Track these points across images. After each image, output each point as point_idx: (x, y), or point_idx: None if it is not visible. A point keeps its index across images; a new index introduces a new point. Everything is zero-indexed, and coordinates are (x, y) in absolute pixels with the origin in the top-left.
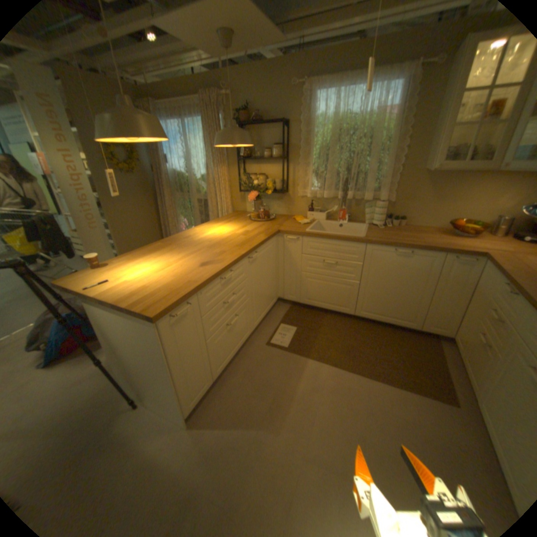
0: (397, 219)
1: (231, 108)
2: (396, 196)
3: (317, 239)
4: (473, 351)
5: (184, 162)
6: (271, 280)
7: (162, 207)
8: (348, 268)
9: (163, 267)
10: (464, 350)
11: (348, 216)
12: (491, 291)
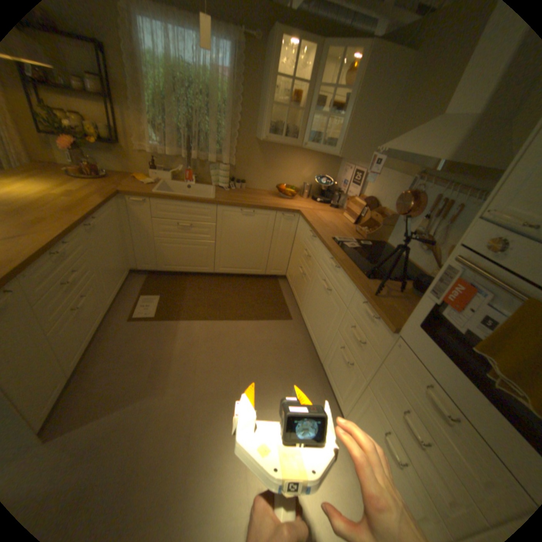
0: (239, 183)
1: None
2: (235, 161)
3: (168, 202)
4: (296, 281)
5: None
6: (119, 251)
7: None
8: (203, 229)
9: None
10: (291, 282)
11: (195, 178)
12: (302, 238)
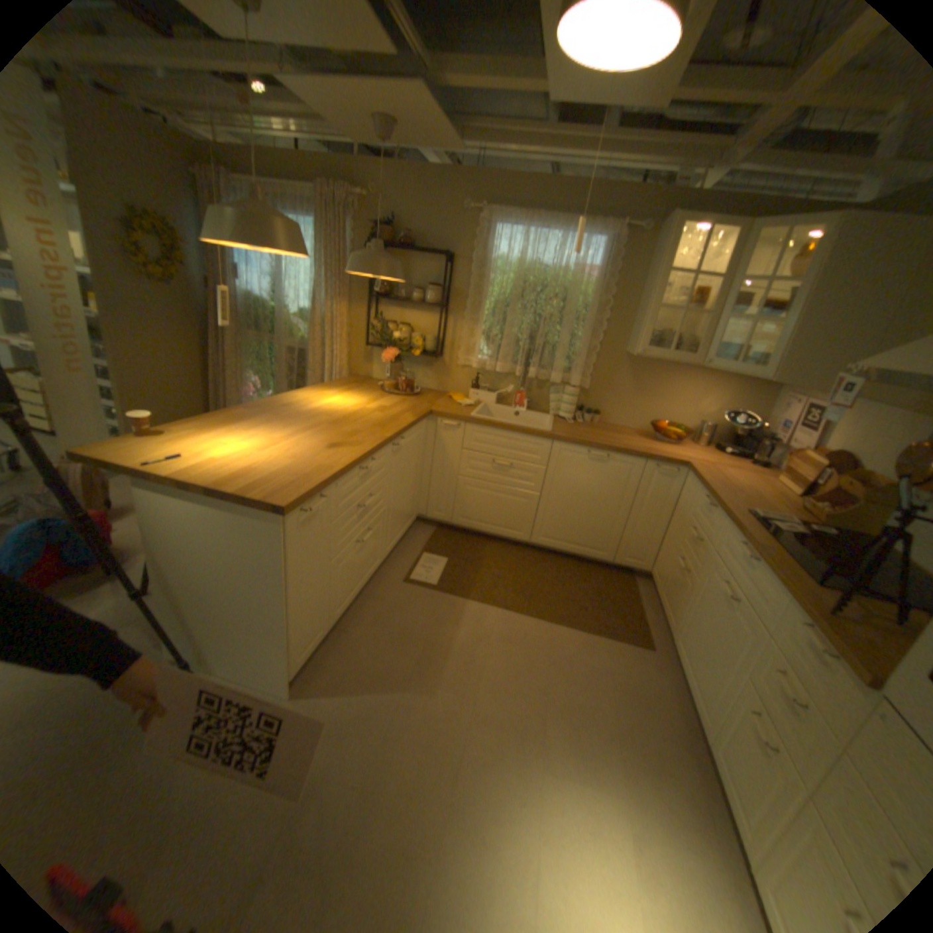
0: (589, 413)
1: (366, 218)
2: (589, 383)
3: (487, 430)
4: (671, 582)
5: (270, 283)
6: (414, 485)
7: (216, 352)
8: (526, 473)
9: (268, 445)
10: (661, 584)
11: (527, 403)
12: (691, 508)
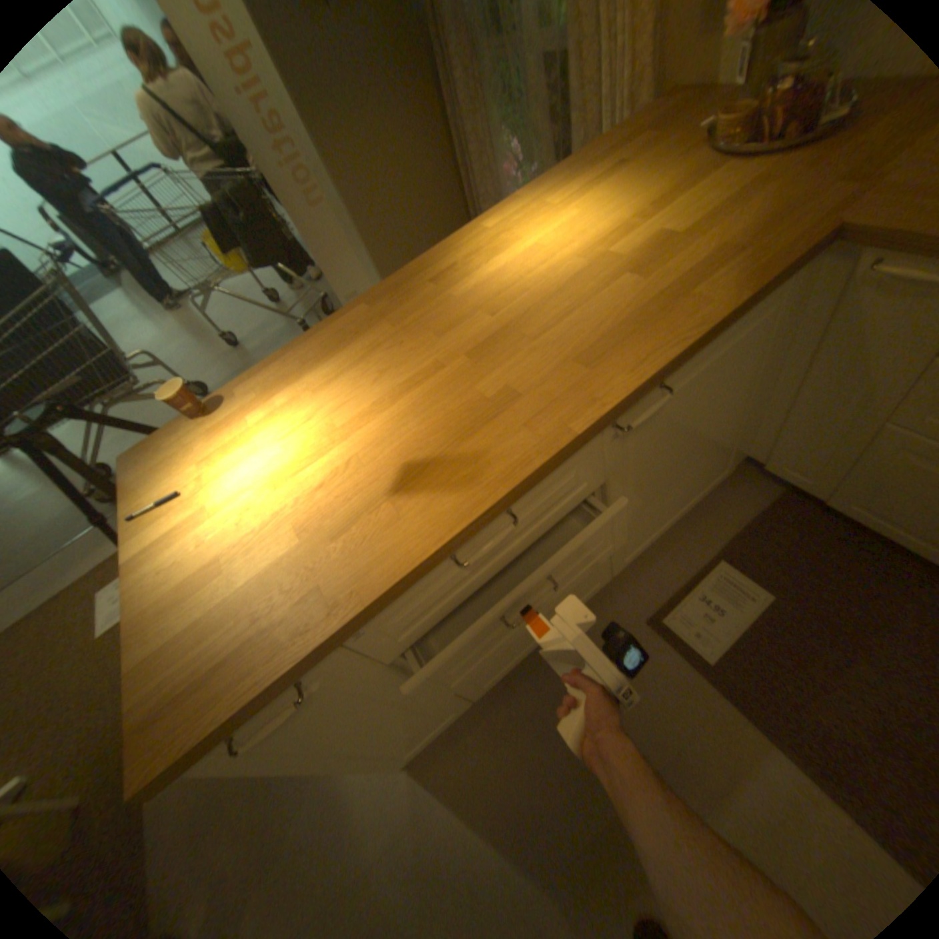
0: None
1: None
2: None
3: None
4: None
5: None
6: (730, 431)
7: (453, 108)
8: None
9: (302, 459)
10: None
11: None
12: None
